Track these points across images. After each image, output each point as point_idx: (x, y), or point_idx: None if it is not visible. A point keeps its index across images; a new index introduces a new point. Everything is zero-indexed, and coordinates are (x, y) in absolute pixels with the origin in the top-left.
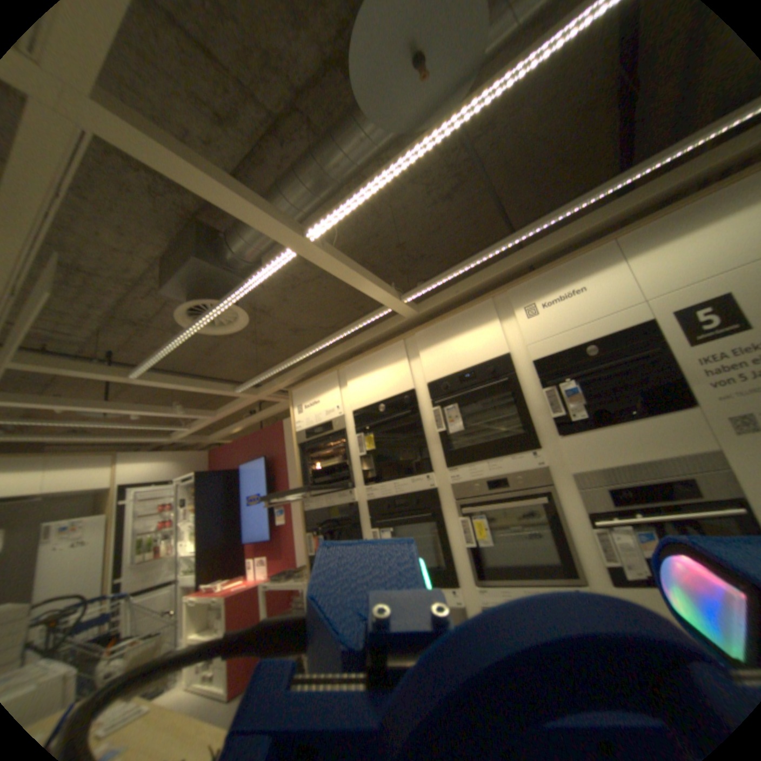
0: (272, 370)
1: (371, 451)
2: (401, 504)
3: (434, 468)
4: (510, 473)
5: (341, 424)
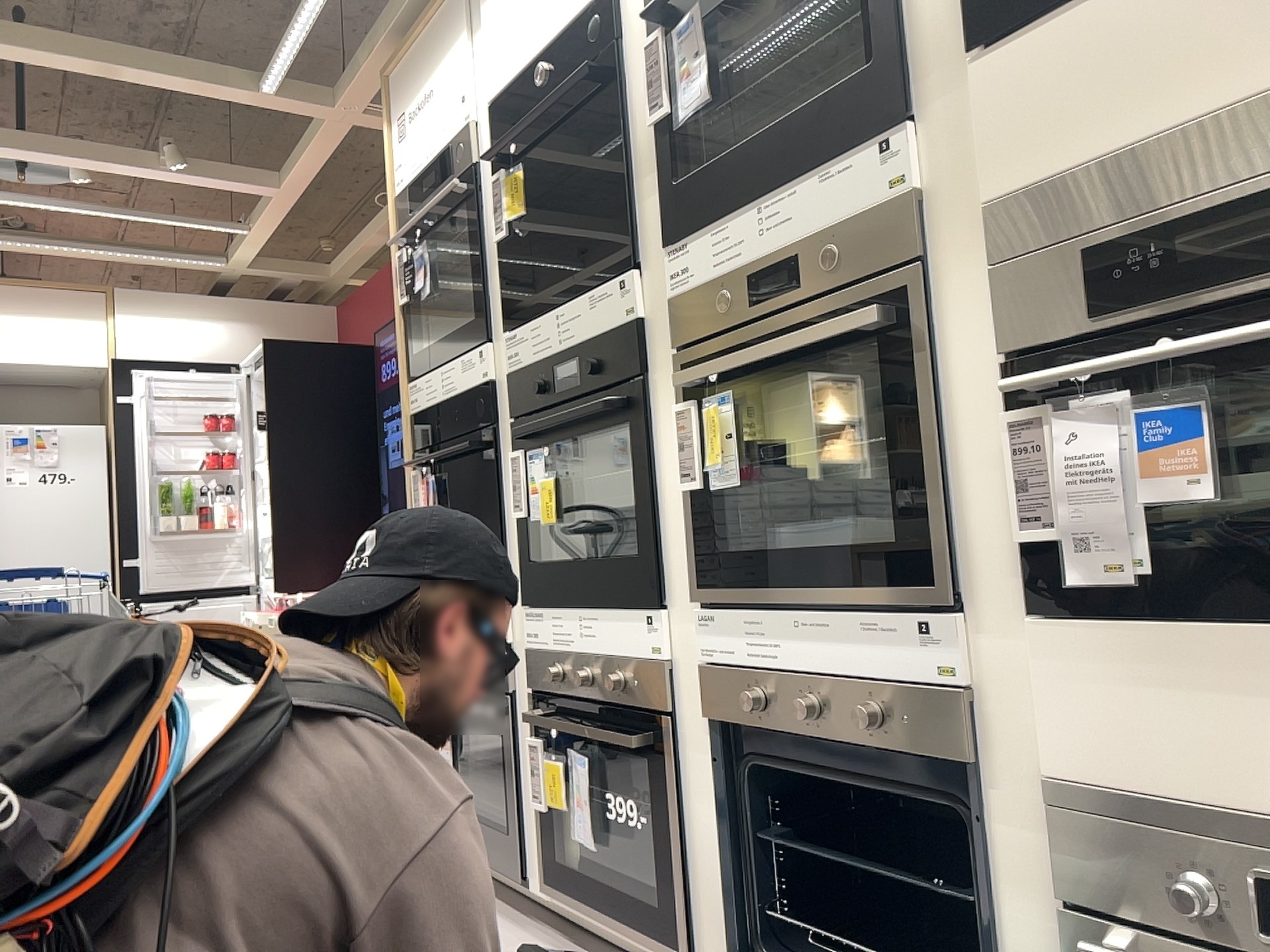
0: (317, 11)
1: (539, 234)
2: (569, 379)
3: (642, 258)
4: (813, 241)
5: (467, 155)
